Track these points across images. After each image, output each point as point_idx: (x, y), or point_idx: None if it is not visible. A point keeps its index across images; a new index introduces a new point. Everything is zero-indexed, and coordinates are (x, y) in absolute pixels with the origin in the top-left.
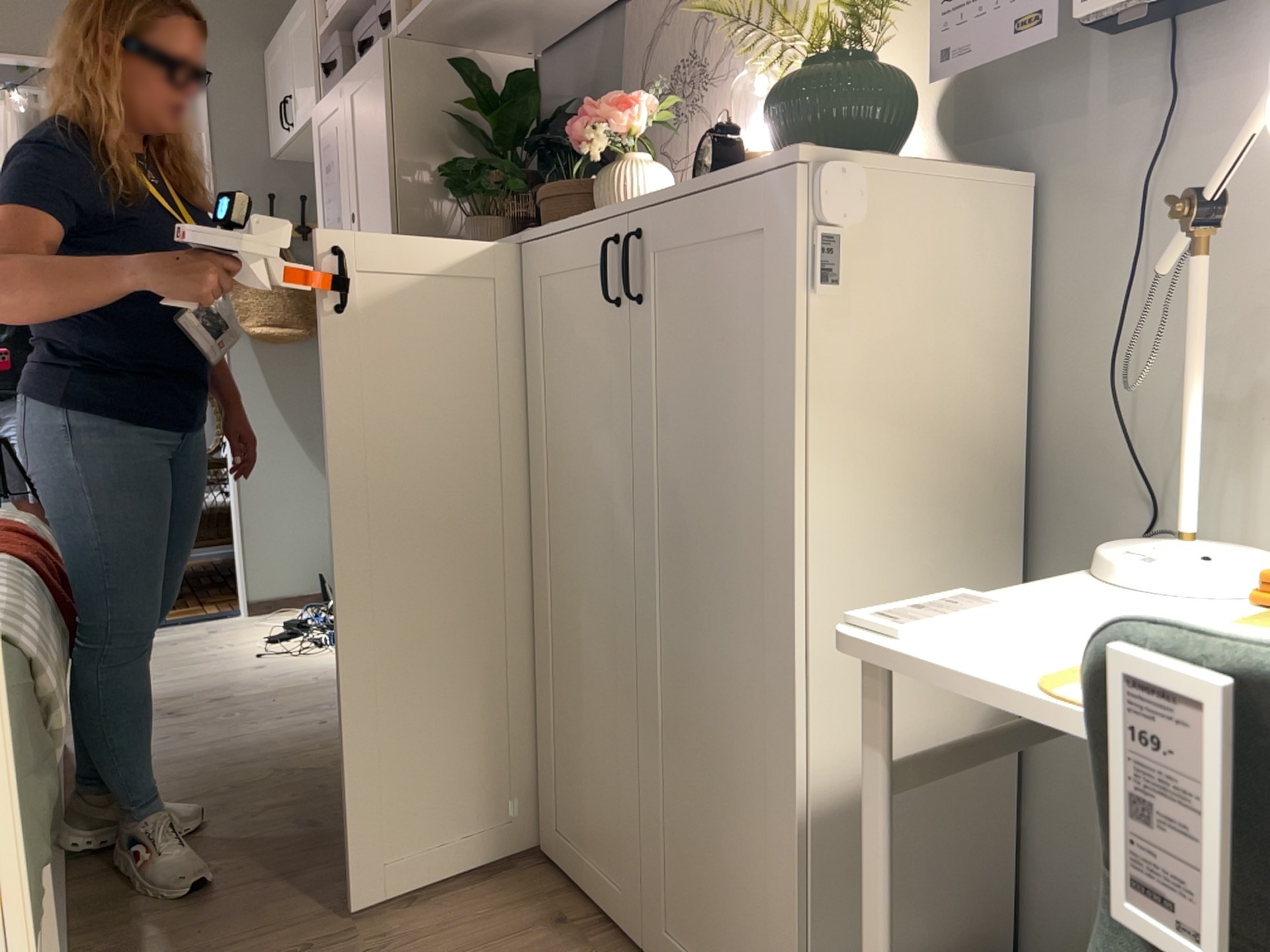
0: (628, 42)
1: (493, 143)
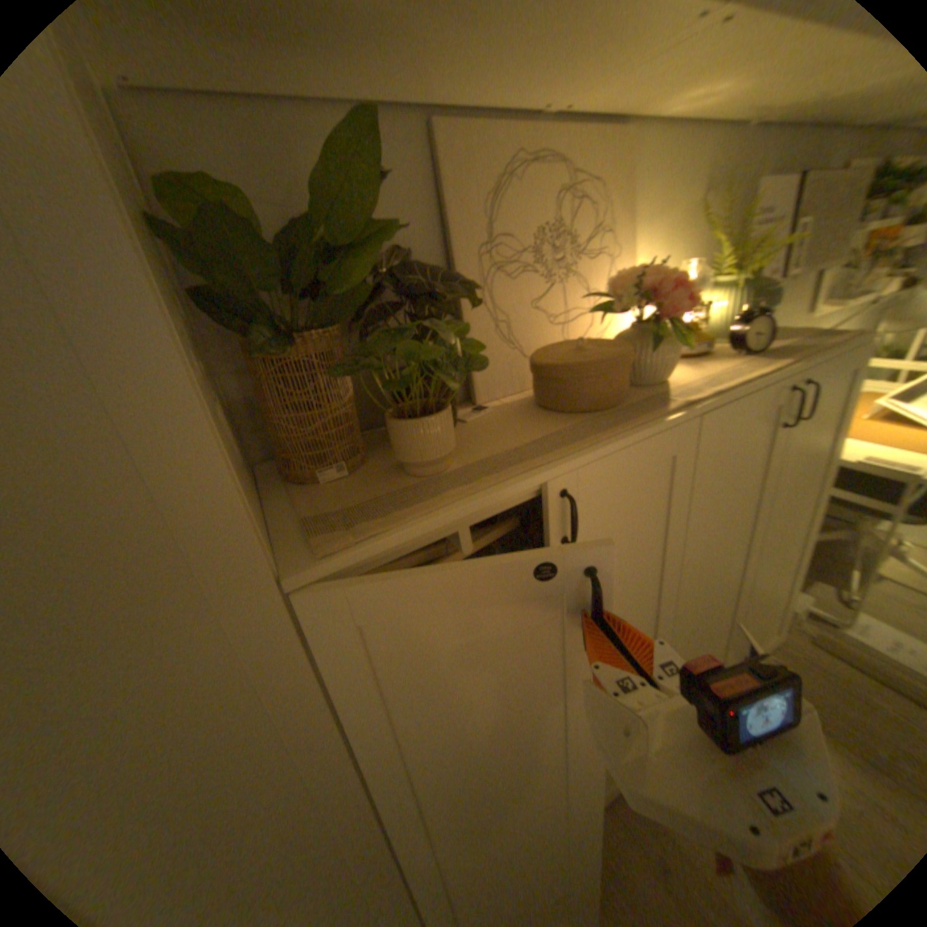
0: (448, 172)
1: (276, 279)
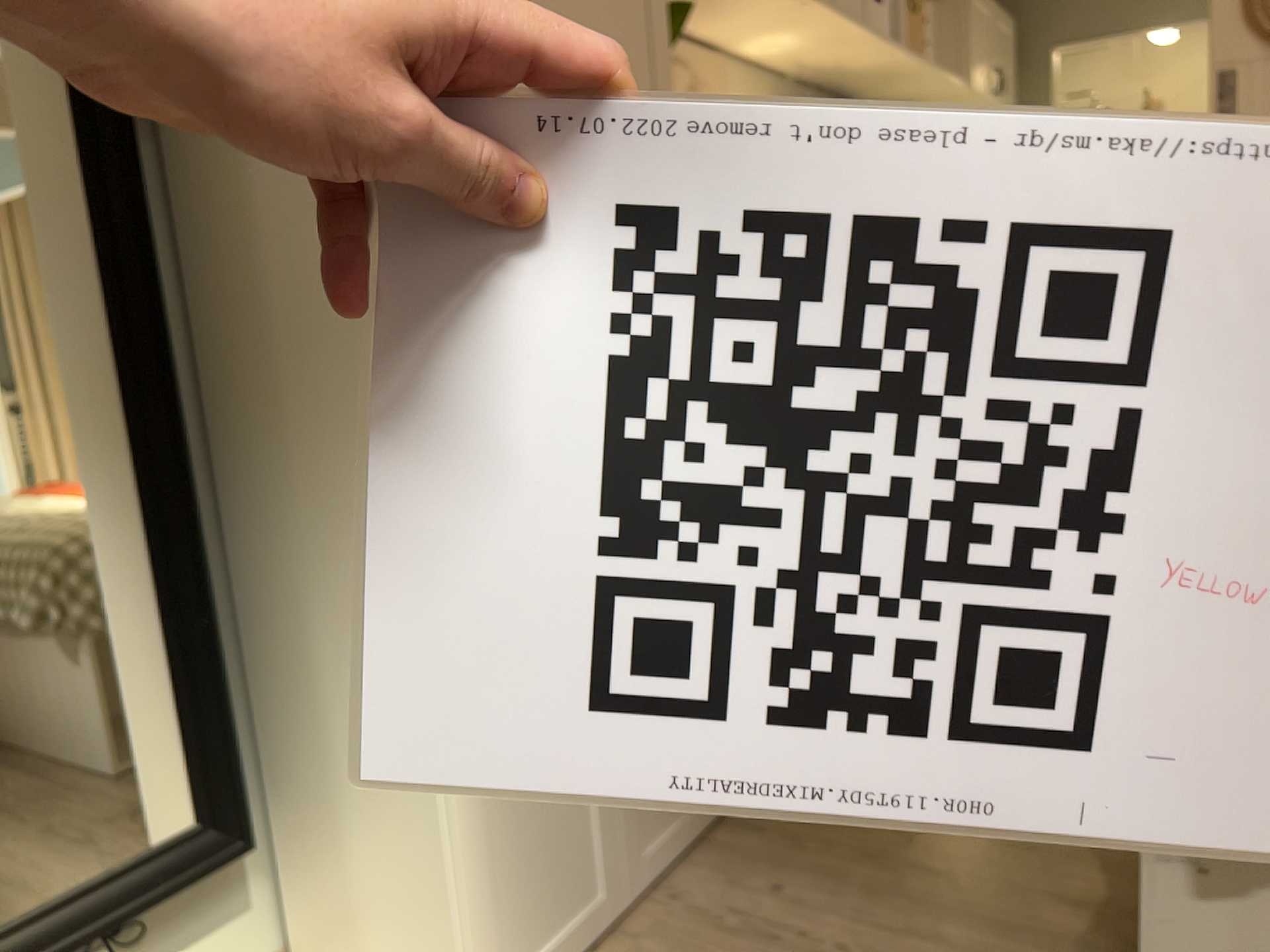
0: None
1: None
